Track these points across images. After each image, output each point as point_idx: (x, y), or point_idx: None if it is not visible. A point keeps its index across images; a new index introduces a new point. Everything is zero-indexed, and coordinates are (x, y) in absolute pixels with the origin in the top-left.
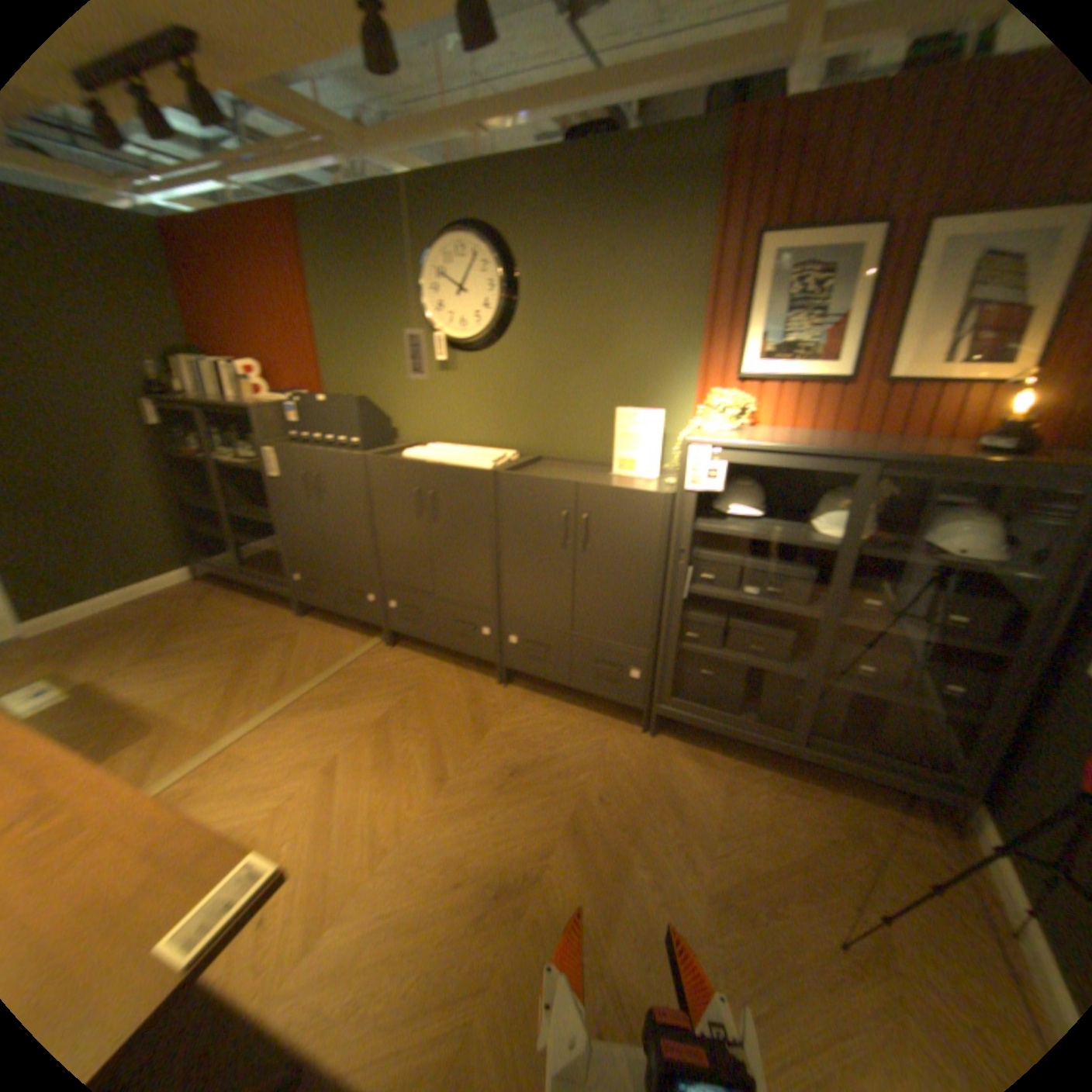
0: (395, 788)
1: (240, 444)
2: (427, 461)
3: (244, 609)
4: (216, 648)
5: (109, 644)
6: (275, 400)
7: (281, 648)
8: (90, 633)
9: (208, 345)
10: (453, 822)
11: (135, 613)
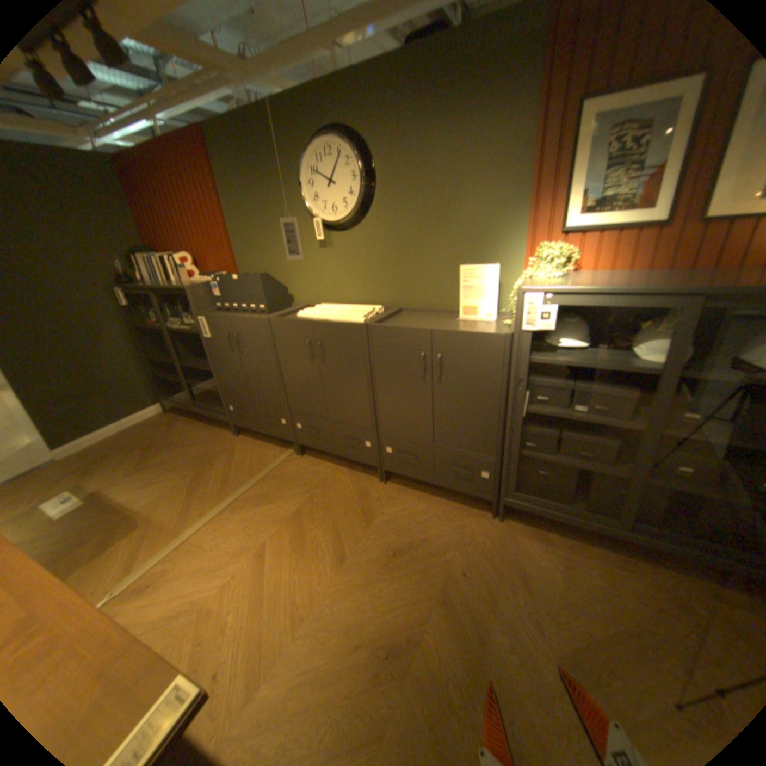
0: (309, 566)
1: (186, 314)
2: (316, 318)
3: (200, 430)
4: (183, 461)
5: (113, 460)
6: (206, 280)
7: (226, 459)
8: (101, 453)
9: (158, 244)
10: (352, 594)
11: (129, 437)
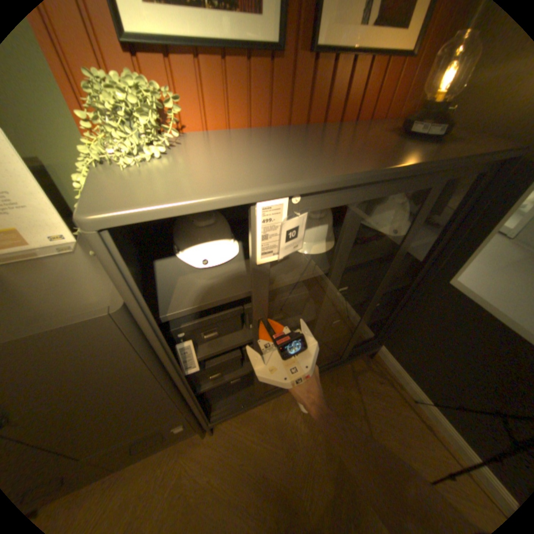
0: None
1: None
2: None
3: None
4: None
5: None
6: None
7: None
8: None
9: None
10: None
11: None
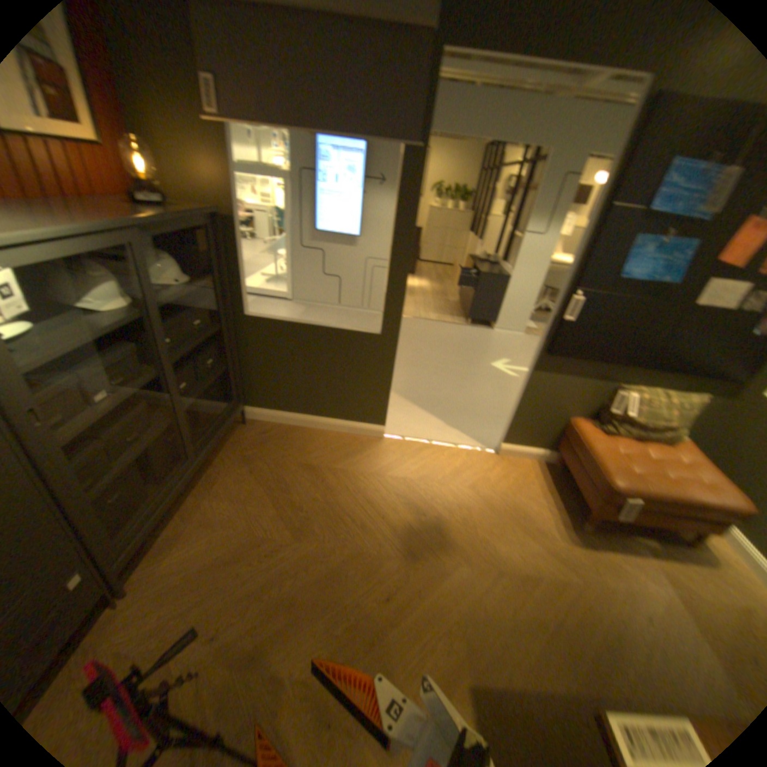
0: None
1: None
2: None
3: None
4: None
5: None
6: None
7: None
8: None
9: None
10: None
11: None
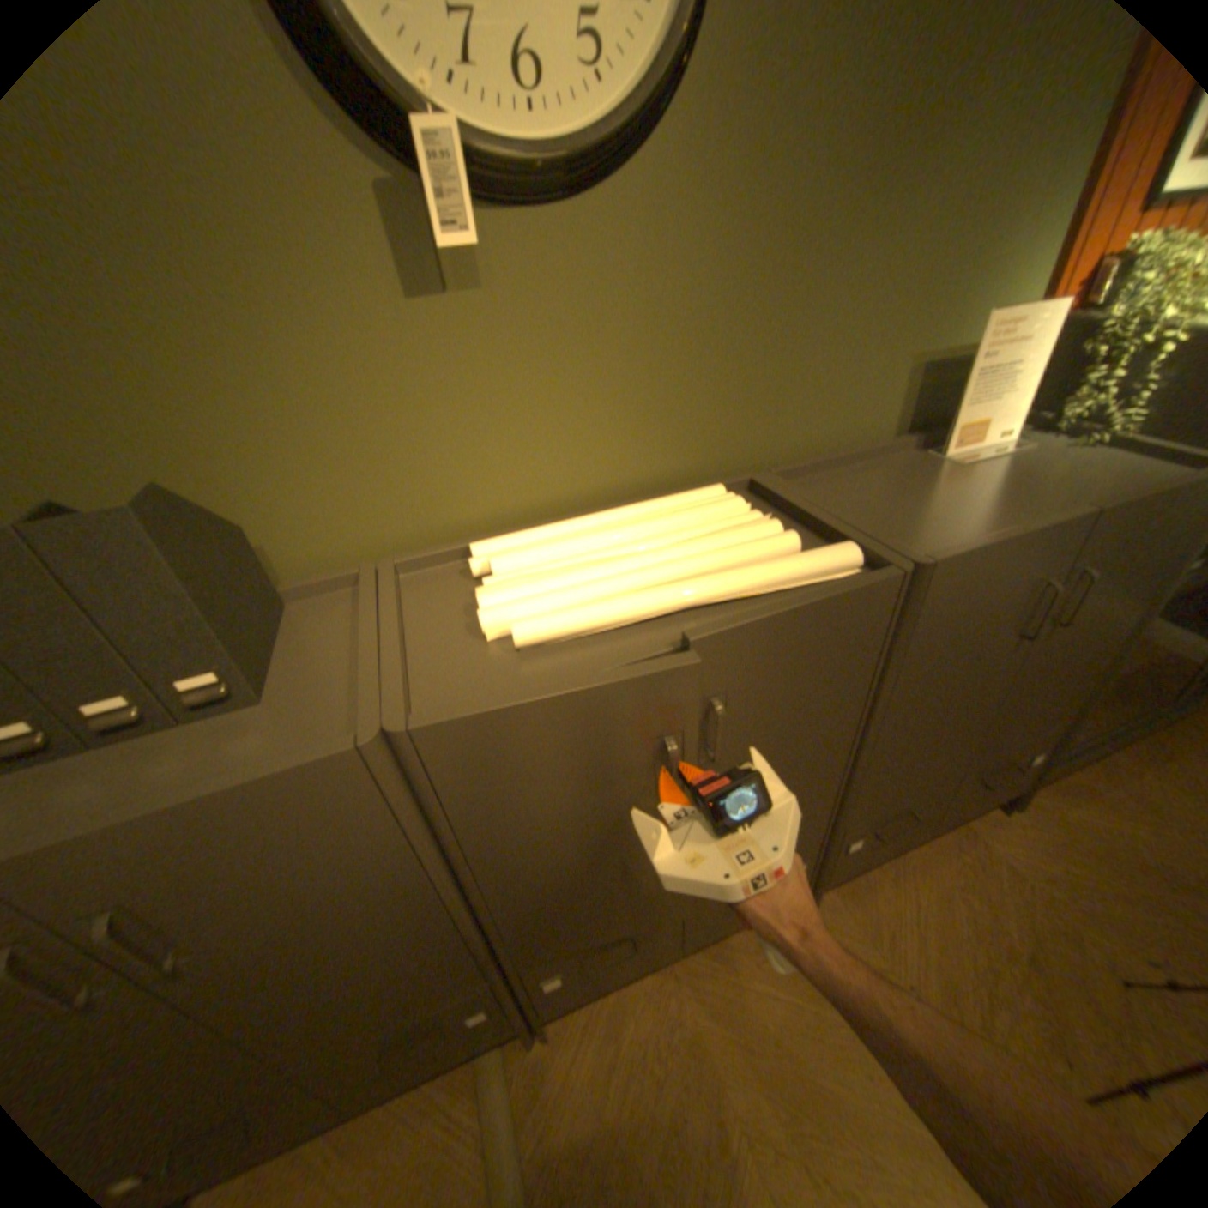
0: None
1: None
2: (638, 614)
3: None
4: None
5: None
6: None
7: None
8: None
9: None
10: None
11: None
